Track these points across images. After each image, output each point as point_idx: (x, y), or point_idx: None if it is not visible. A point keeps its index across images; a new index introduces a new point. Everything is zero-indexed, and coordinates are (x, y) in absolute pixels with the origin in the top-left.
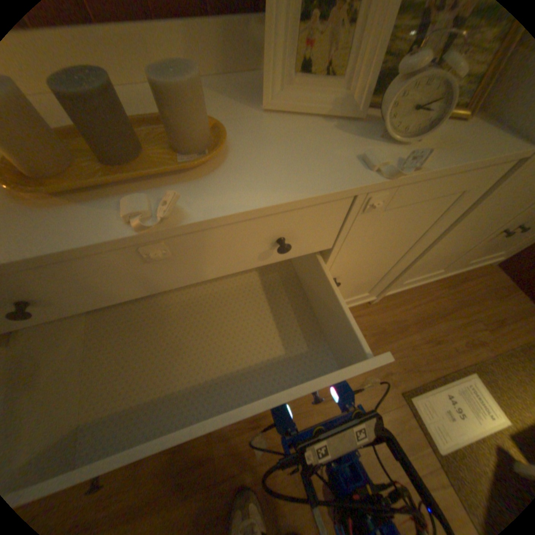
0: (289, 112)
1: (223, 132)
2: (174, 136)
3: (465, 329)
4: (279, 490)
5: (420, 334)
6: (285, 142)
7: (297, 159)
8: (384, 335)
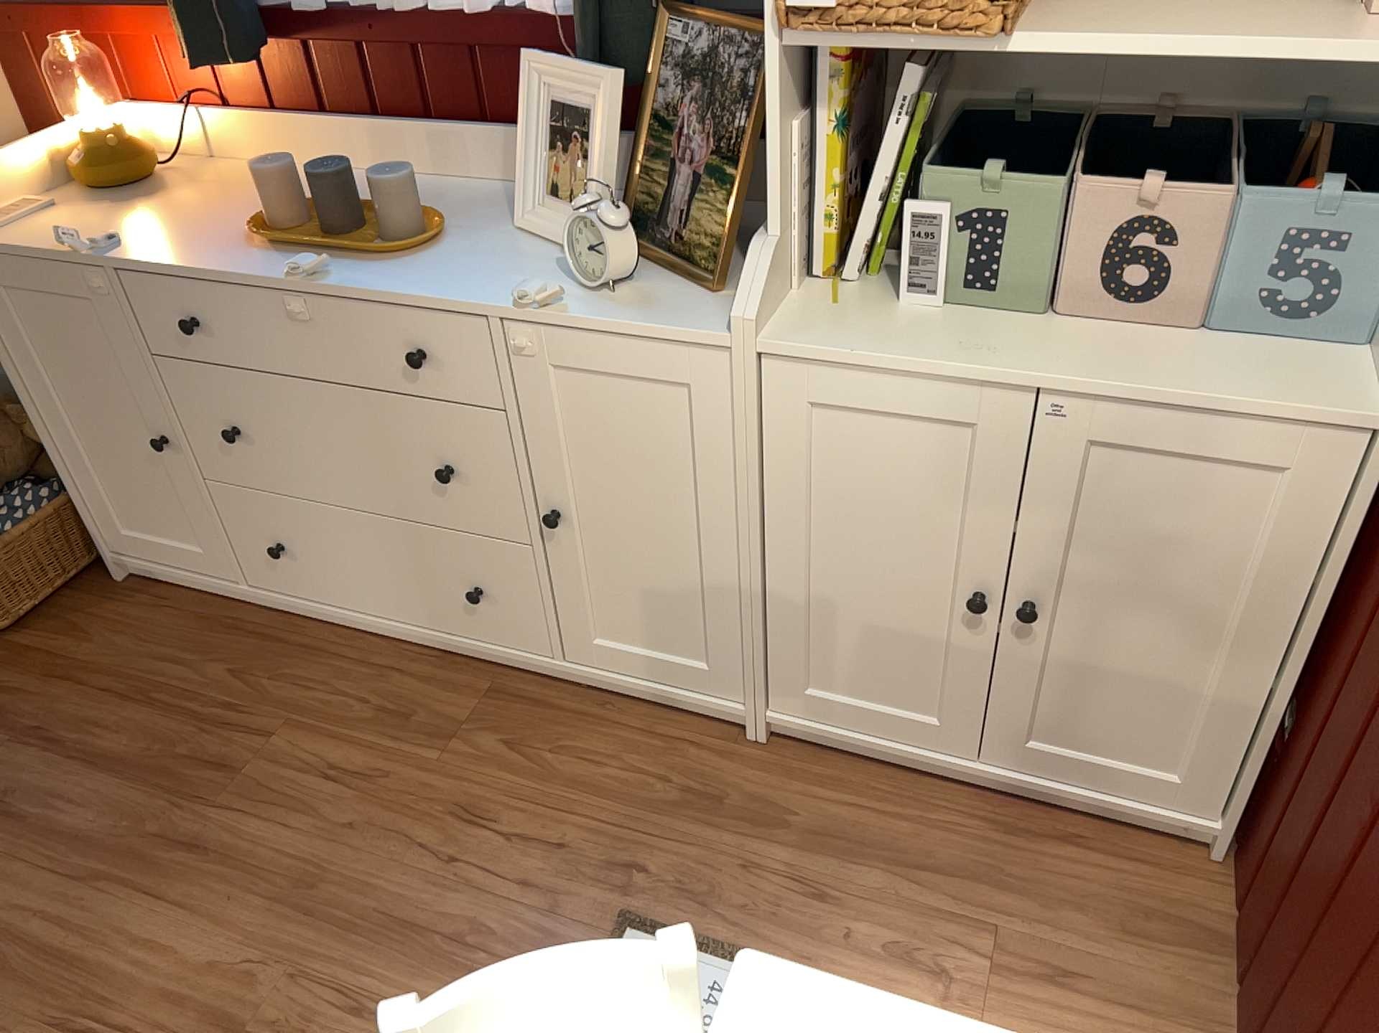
0: (542, 242)
1: (440, 241)
2: (392, 232)
3: (922, 909)
4: (286, 864)
5: (795, 847)
6: (491, 265)
7: (476, 279)
8: (711, 798)
